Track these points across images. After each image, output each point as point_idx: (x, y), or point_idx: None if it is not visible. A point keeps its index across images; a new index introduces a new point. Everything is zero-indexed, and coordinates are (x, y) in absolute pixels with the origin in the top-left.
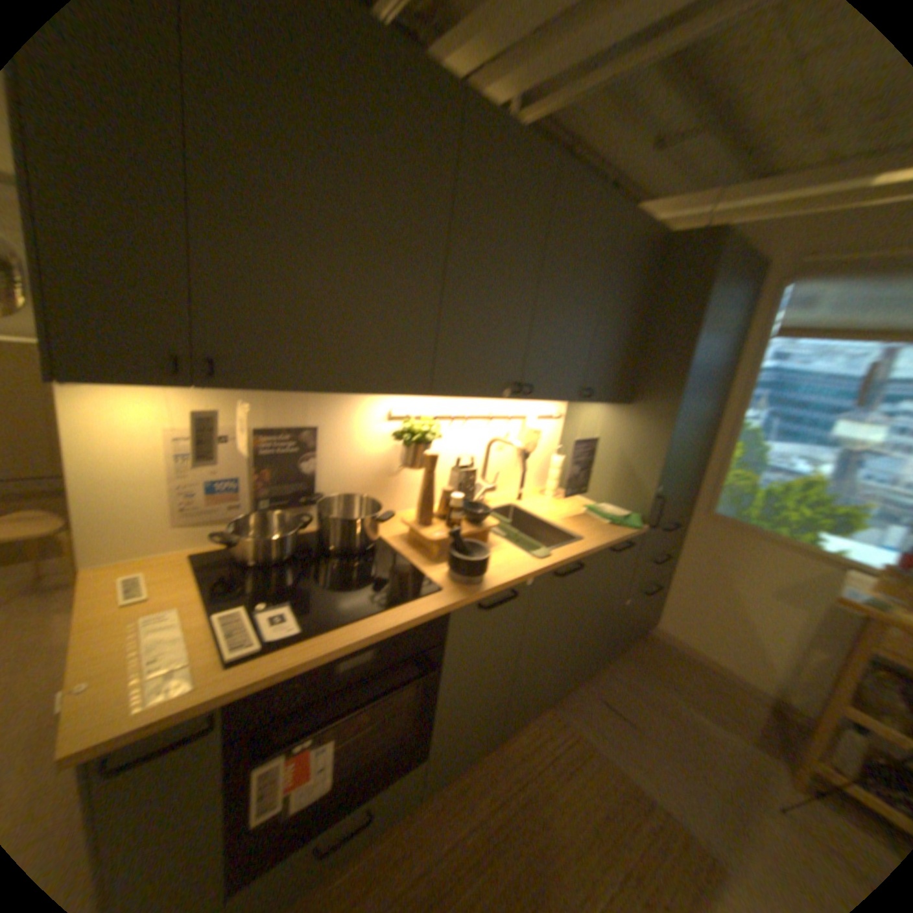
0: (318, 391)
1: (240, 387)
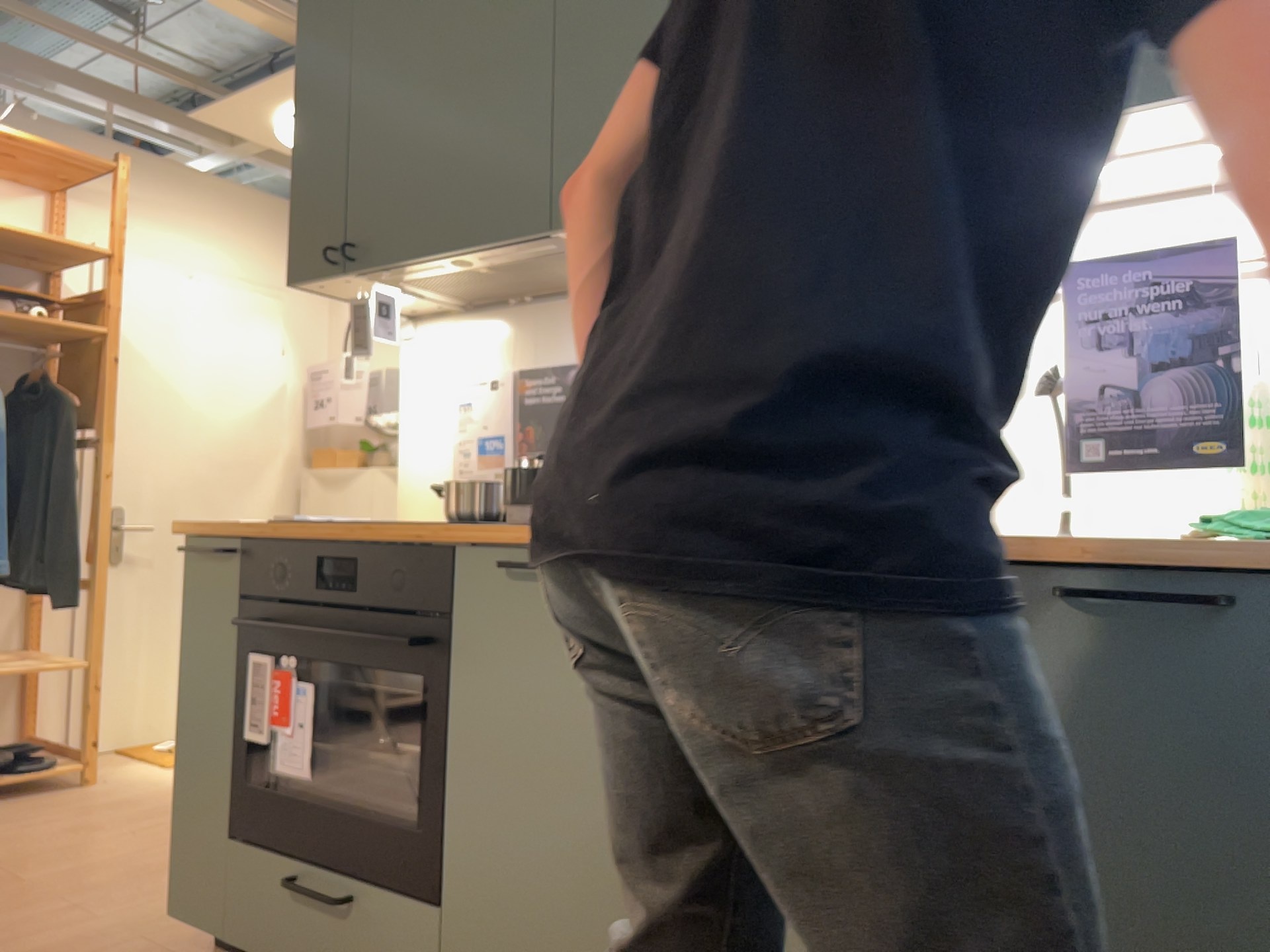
0: (434, 260)
1: (392, 276)
